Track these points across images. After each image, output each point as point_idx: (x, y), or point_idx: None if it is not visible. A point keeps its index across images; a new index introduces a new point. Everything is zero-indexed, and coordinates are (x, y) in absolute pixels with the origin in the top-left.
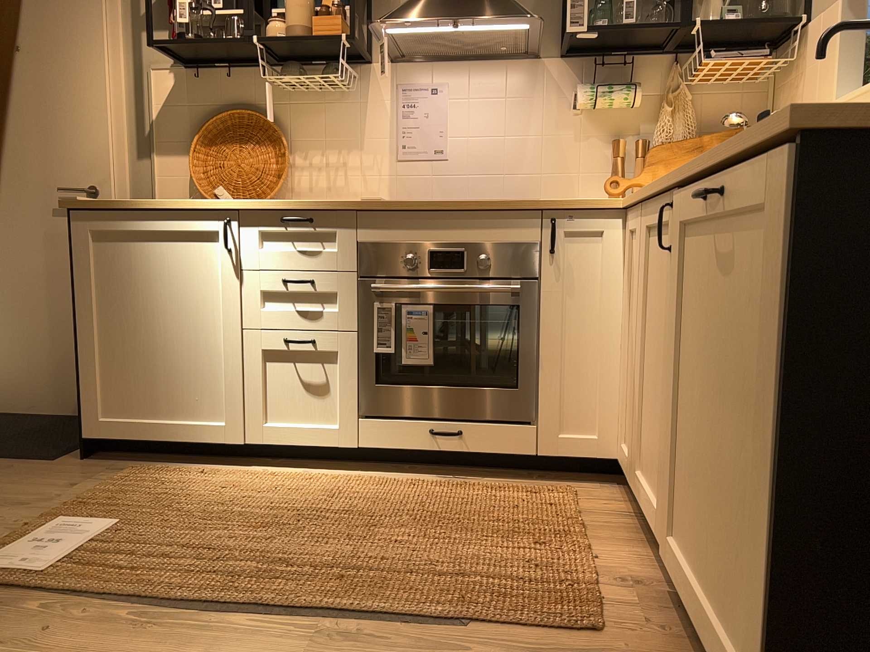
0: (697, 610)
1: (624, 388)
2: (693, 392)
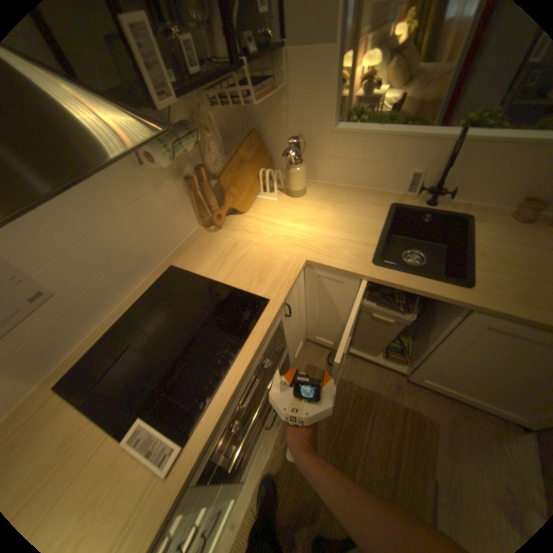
0: (453, 397)
1: (312, 323)
2: (461, 362)
